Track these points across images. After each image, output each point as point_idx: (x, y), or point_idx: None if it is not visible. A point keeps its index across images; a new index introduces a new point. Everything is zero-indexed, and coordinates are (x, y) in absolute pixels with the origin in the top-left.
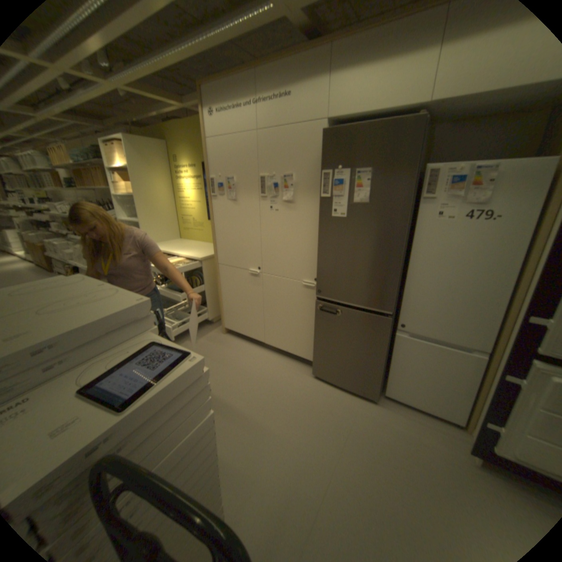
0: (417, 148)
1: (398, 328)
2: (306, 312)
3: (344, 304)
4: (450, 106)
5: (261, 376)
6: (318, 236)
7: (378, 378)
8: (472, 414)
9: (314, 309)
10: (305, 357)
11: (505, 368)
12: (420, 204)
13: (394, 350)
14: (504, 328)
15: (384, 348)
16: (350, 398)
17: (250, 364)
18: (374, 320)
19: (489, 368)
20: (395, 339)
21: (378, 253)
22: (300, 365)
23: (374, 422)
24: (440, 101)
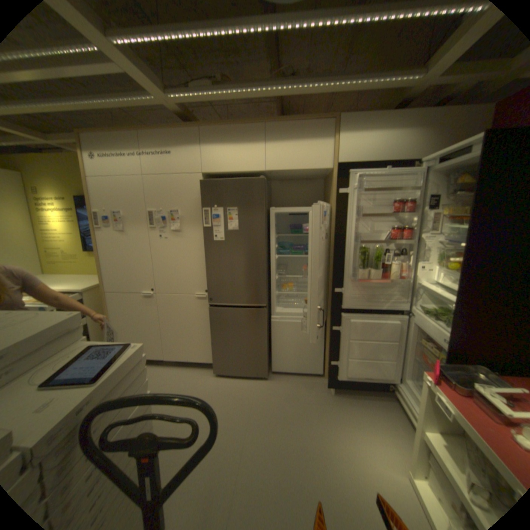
0: (262, 197)
1: (271, 316)
2: (202, 320)
3: (232, 306)
4: (276, 174)
5: (166, 391)
6: (204, 256)
7: (265, 358)
8: (325, 363)
9: (208, 316)
10: (205, 361)
11: (331, 323)
12: (270, 230)
13: (272, 334)
14: (327, 301)
15: (265, 332)
16: (247, 382)
17: (151, 384)
18: (255, 313)
19: (326, 329)
20: (271, 325)
21: (250, 263)
22: (201, 371)
23: (267, 393)
24: (271, 171)
